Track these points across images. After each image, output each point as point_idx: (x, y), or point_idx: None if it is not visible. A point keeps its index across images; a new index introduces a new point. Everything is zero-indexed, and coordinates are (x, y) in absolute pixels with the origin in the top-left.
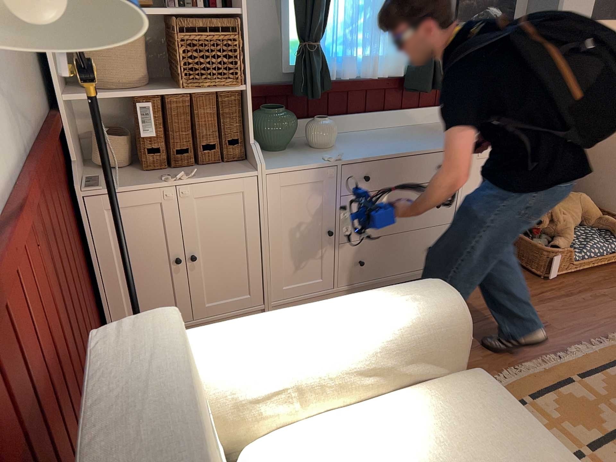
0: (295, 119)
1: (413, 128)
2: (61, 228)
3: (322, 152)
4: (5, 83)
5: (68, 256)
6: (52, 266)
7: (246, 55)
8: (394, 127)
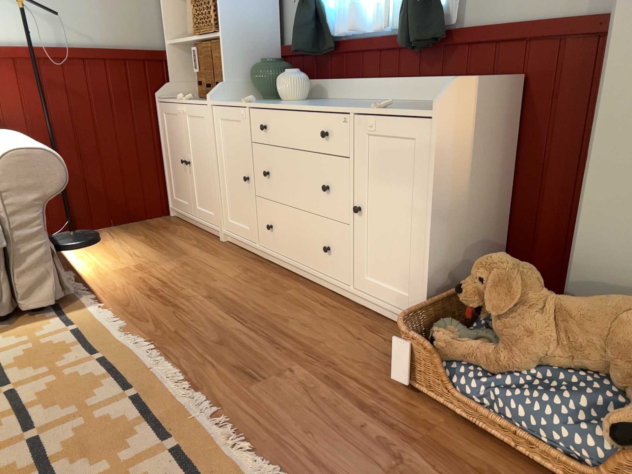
0: (275, 71)
1: (410, 103)
2: (105, 102)
3: (272, 102)
4: (62, 14)
5: (107, 119)
6: (57, 103)
7: (219, 7)
8: (398, 101)
